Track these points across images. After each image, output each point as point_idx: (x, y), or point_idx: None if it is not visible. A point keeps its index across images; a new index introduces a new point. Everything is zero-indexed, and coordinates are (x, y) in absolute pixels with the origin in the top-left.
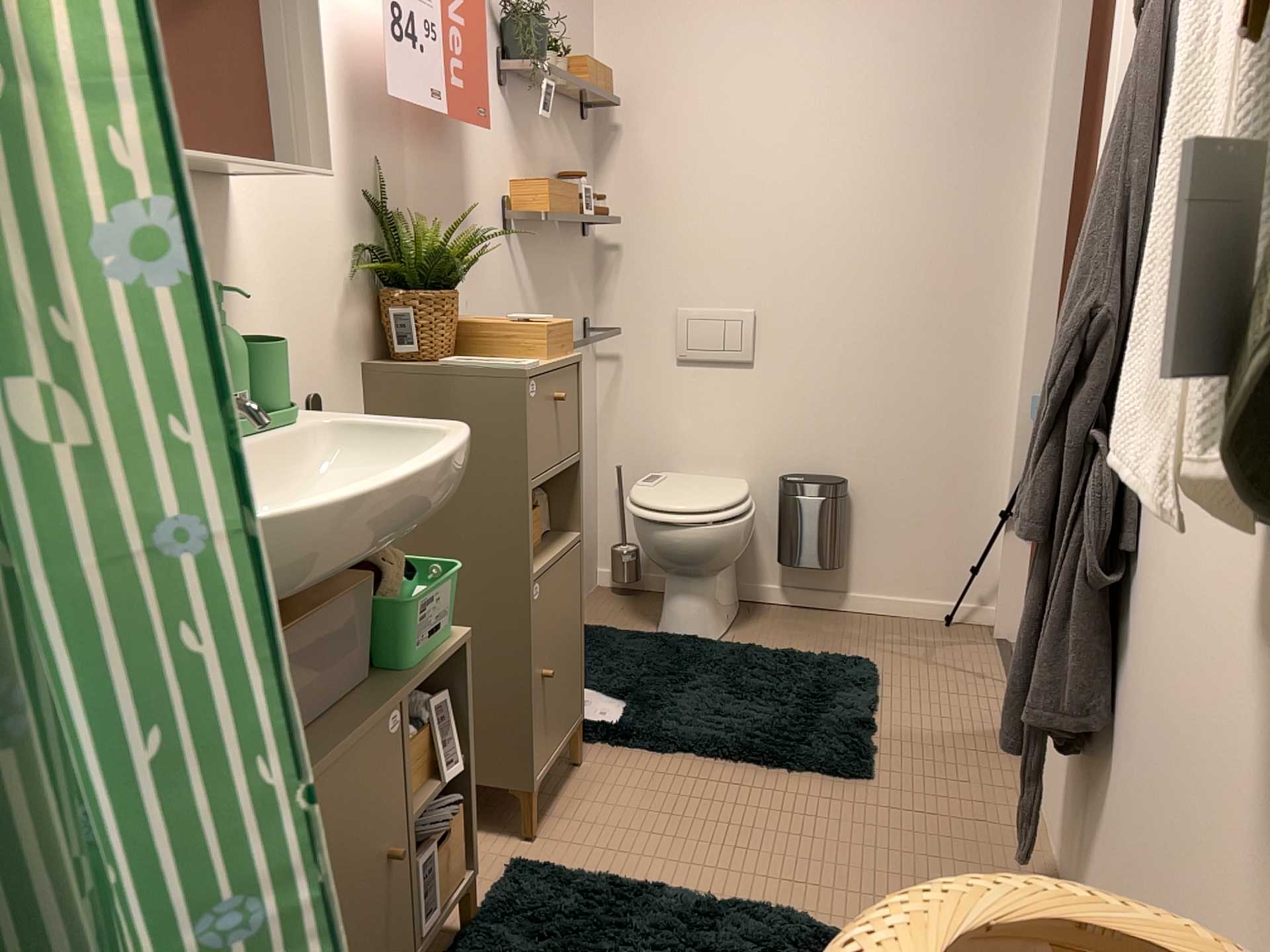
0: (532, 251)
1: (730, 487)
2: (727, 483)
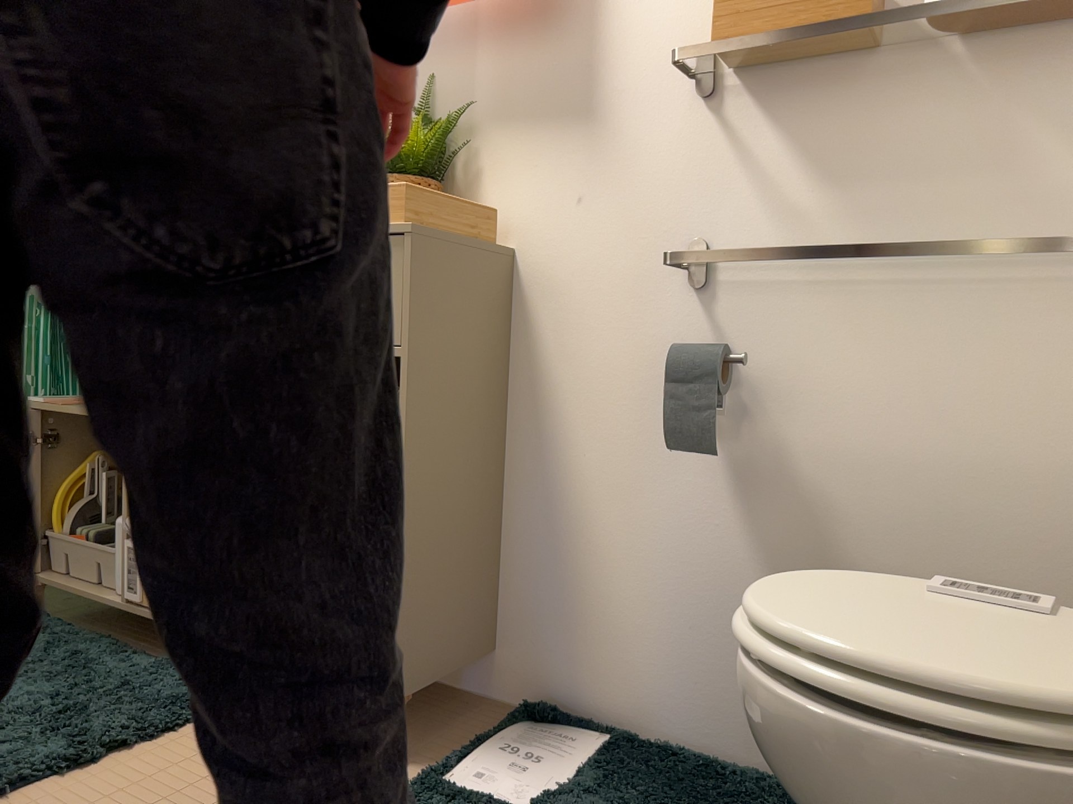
0: (801, 109)
1: (985, 660)
2: (1041, 665)
